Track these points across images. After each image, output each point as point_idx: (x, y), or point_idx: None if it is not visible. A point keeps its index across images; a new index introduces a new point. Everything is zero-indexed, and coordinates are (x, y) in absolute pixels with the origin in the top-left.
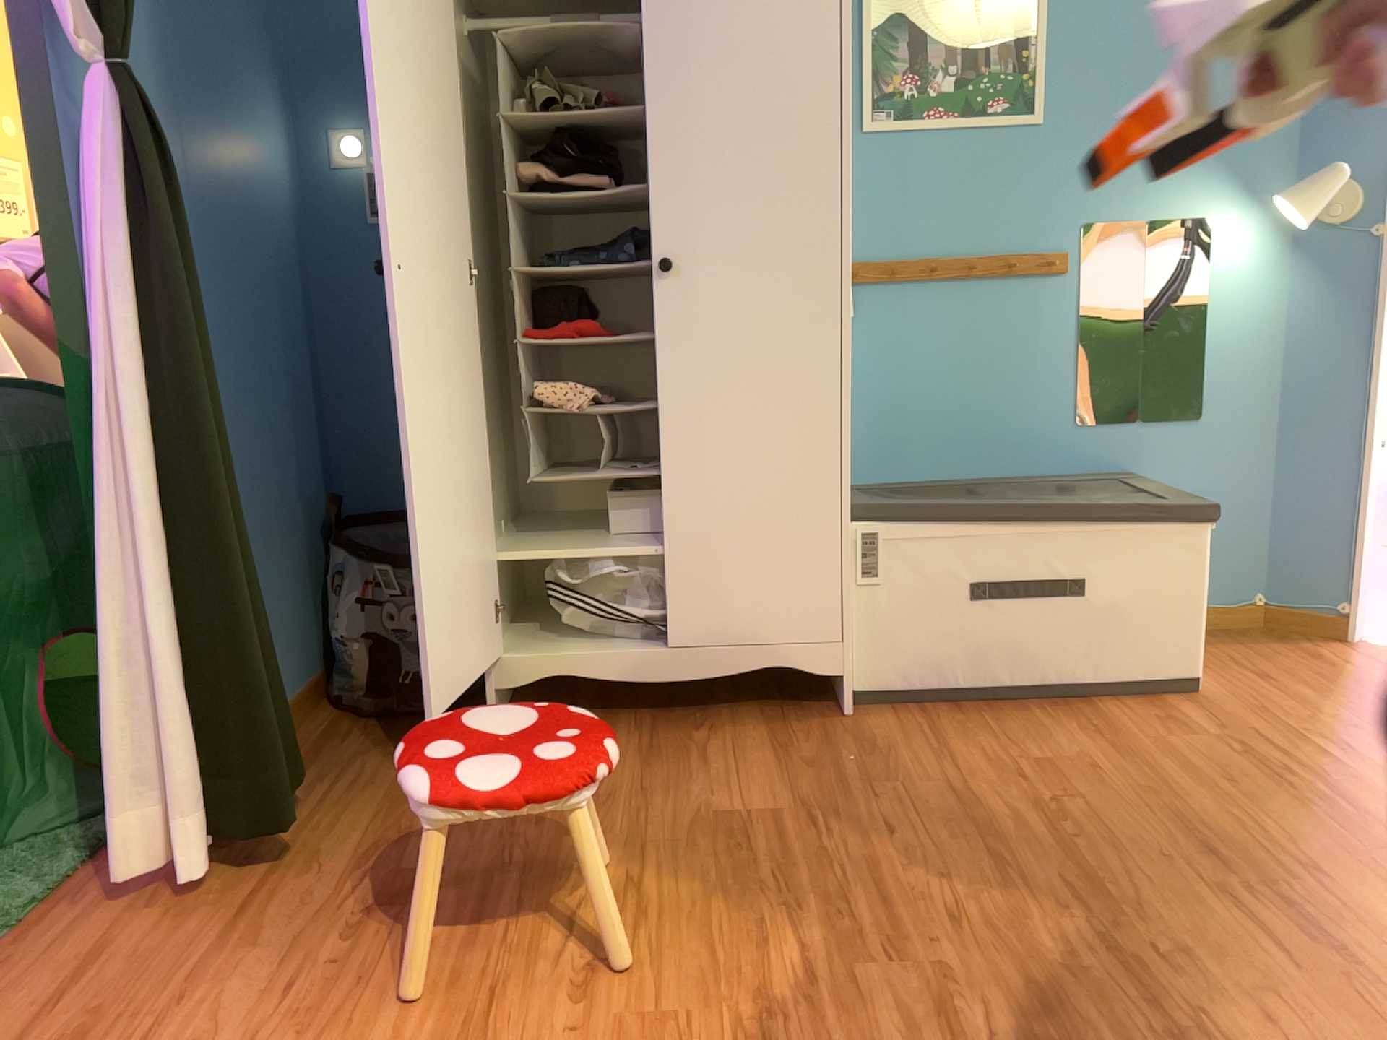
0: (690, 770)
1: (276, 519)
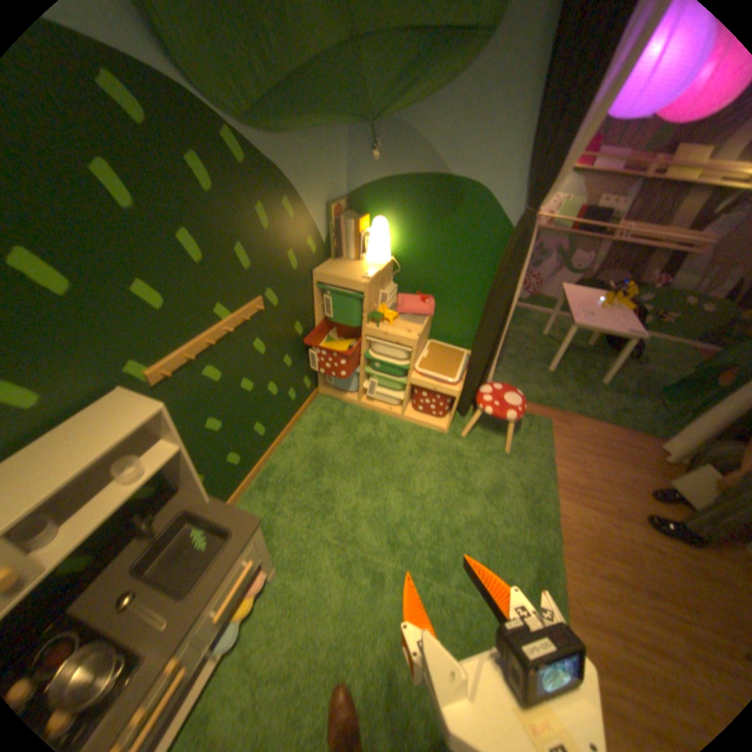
0: None
1: None
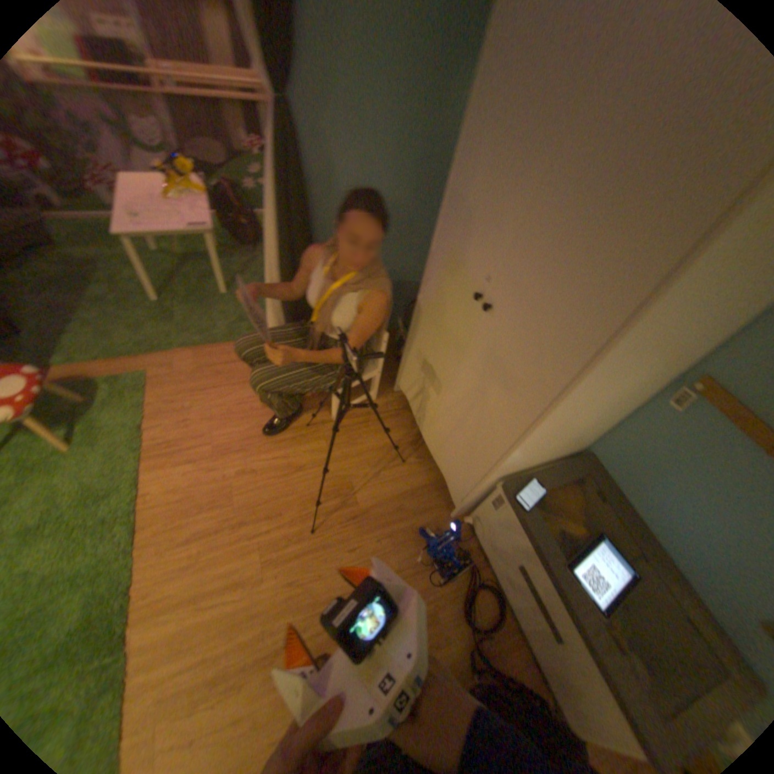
0: (380, 470)
1: (395, 281)
